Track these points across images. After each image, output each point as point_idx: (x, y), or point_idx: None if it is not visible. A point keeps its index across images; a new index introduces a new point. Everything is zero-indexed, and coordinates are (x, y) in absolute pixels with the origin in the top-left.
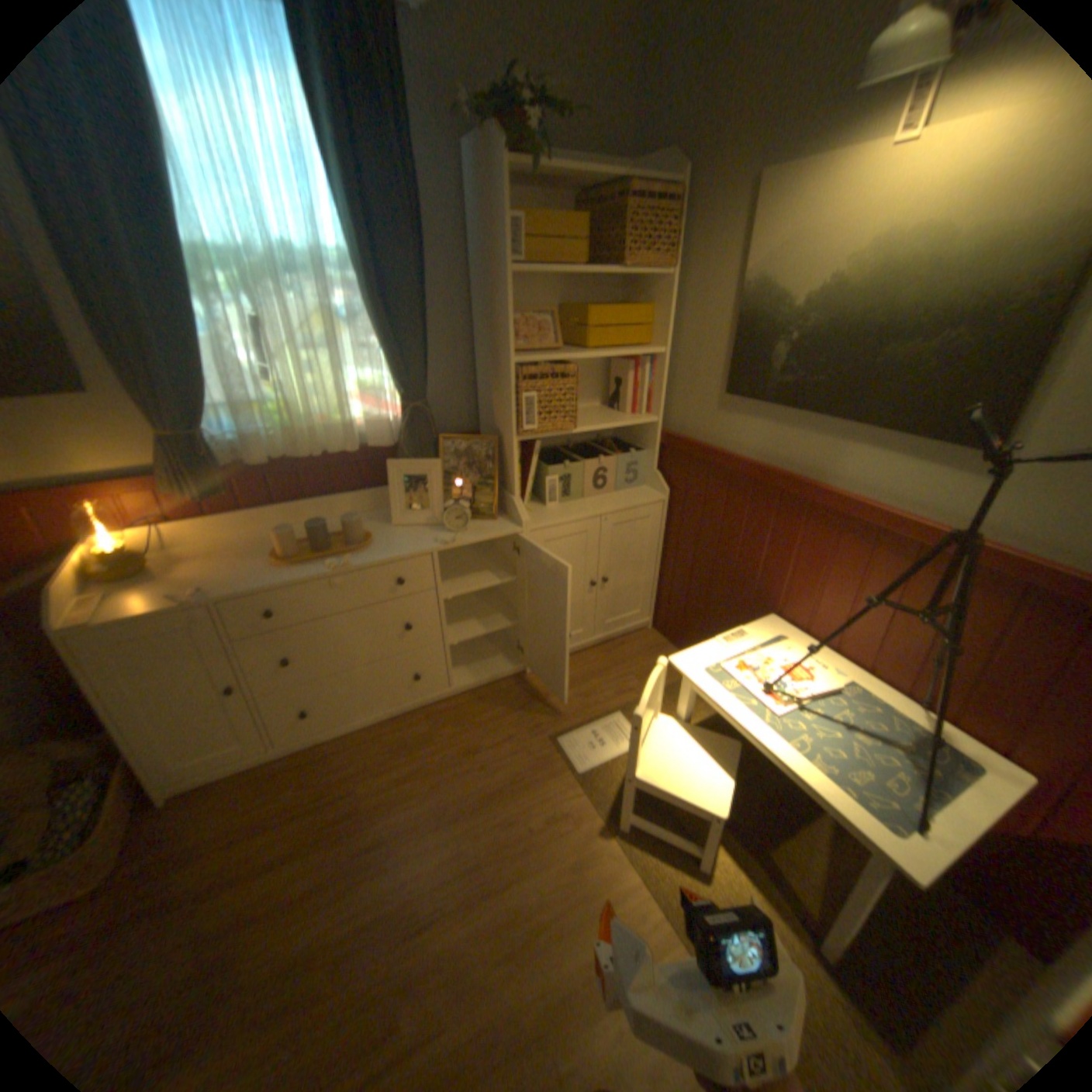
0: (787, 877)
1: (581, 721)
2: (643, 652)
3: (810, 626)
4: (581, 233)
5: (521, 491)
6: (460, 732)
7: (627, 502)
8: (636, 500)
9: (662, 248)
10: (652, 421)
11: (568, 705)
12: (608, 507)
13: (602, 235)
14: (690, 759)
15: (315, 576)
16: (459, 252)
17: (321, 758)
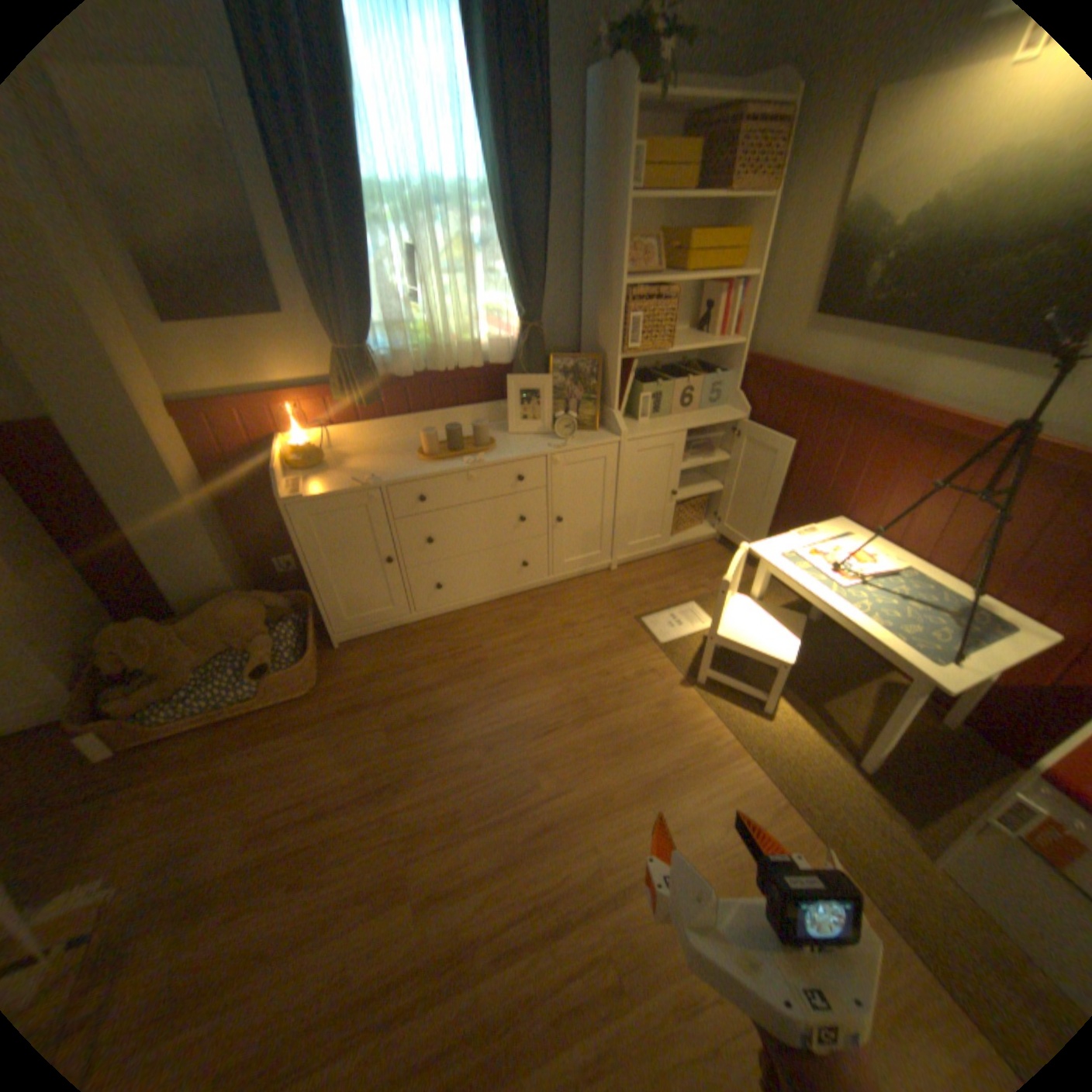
0: (835, 719)
1: (660, 606)
2: (712, 558)
3: (875, 525)
4: (689, 158)
5: (619, 404)
6: (559, 609)
7: (710, 419)
8: (718, 417)
9: (766, 170)
10: (739, 342)
11: (648, 594)
12: (694, 422)
13: (711, 159)
14: (761, 624)
15: (457, 468)
16: (576, 180)
17: (450, 622)
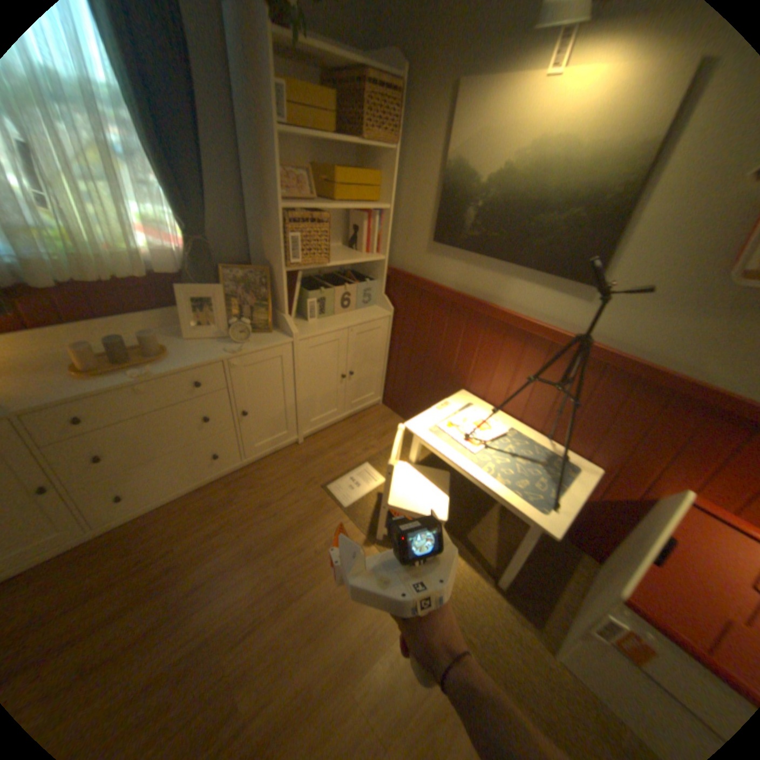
0: (475, 546)
1: (341, 471)
2: (377, 420)
3: (485, 395)
4: (327, 106)
5: (289, 309)
6: (253, 491)
7: (365, 317)
8: (371, 316)
9: (387, 128)
10: (380, 259)
11: (330, 461)
12: (353, 321)
13: (344, 110)
14: (419, 486)
15: (119, 383)
16: (226, 107)
17: (136, 528)
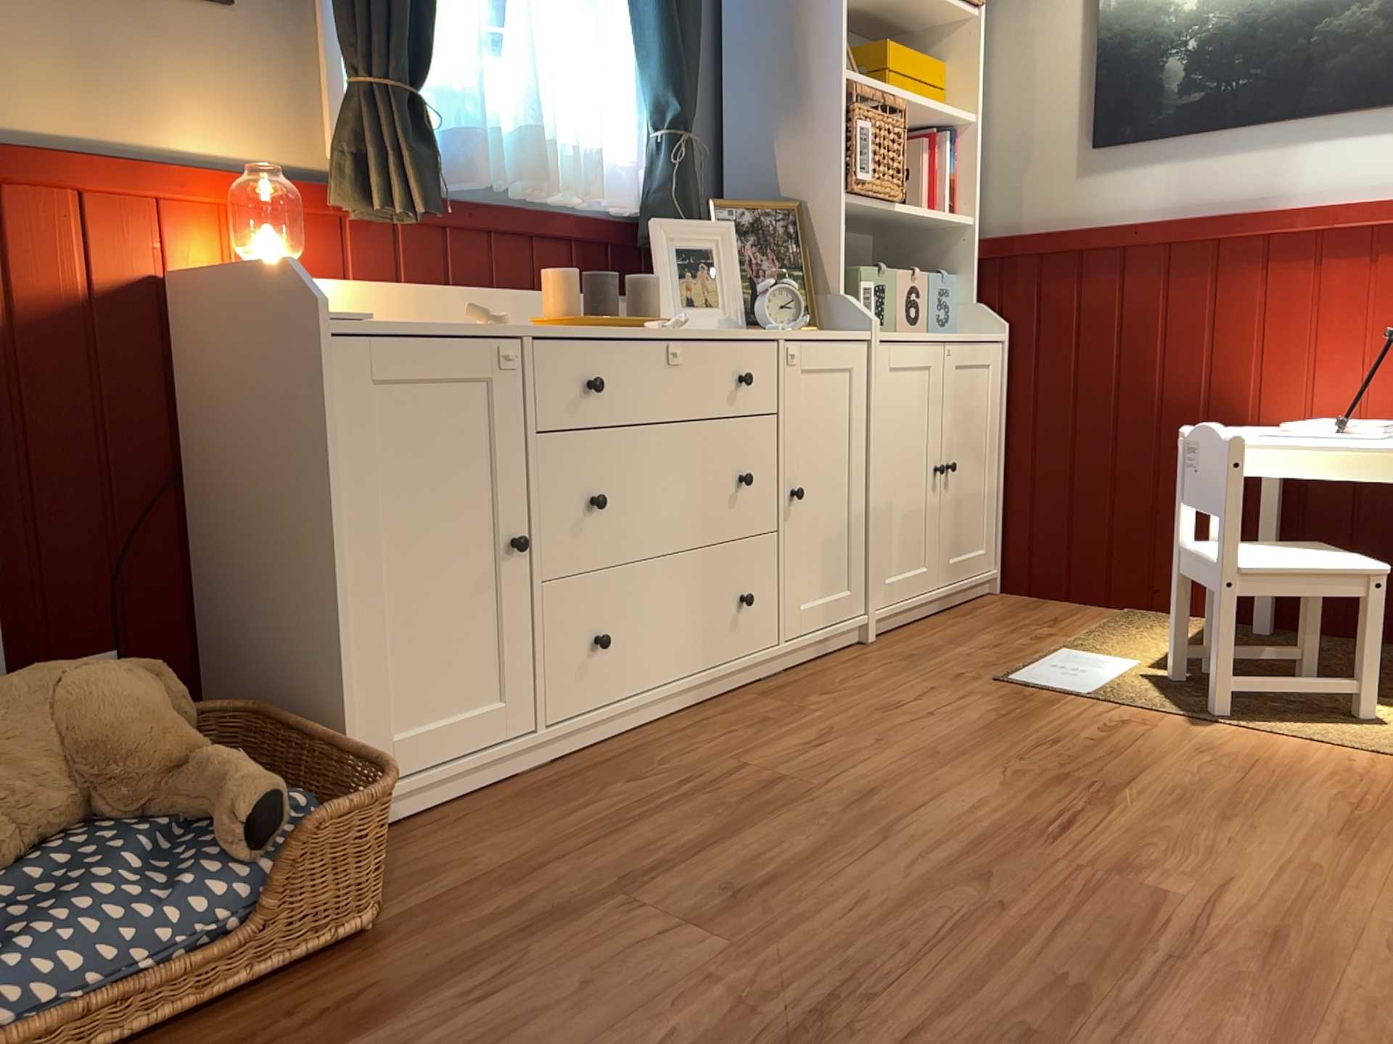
0: None
1: (1016, 661)
2: (1016, 607)
3: (1306, 413)
4: None
5: (842, 286)
6: (839, 695)
7: (963, 335)
8: (971, 335)
9: None
10: (968, 219)
11: (976, 654)
12: (946, 334)
13: None
14: (1278, 553)
15: (646, 331)
16: None
17: (621, 752)
